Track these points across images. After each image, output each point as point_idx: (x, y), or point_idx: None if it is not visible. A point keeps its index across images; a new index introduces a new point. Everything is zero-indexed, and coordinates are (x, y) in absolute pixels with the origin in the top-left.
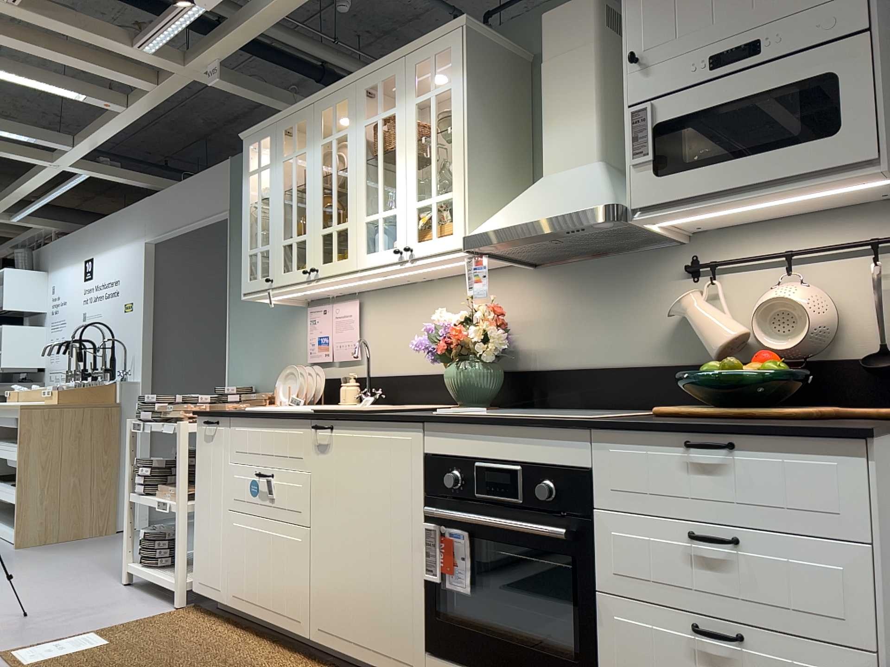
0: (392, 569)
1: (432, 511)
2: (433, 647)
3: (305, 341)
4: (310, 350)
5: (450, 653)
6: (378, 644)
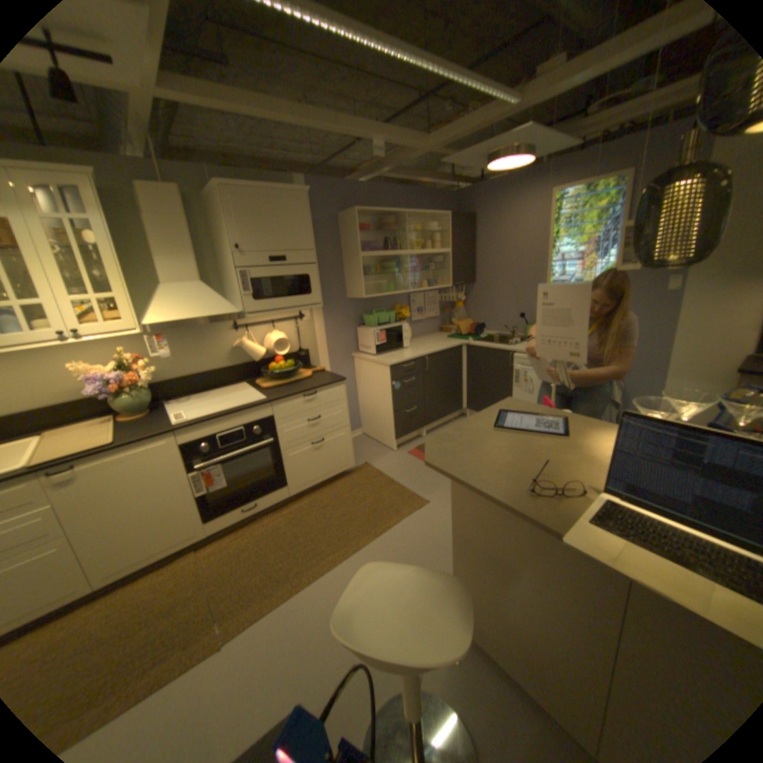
0: (168, 509)
1: (191, 469)
2: (207, 520)
3: None
4: None
5: (218, 515)
6: (166, 547)
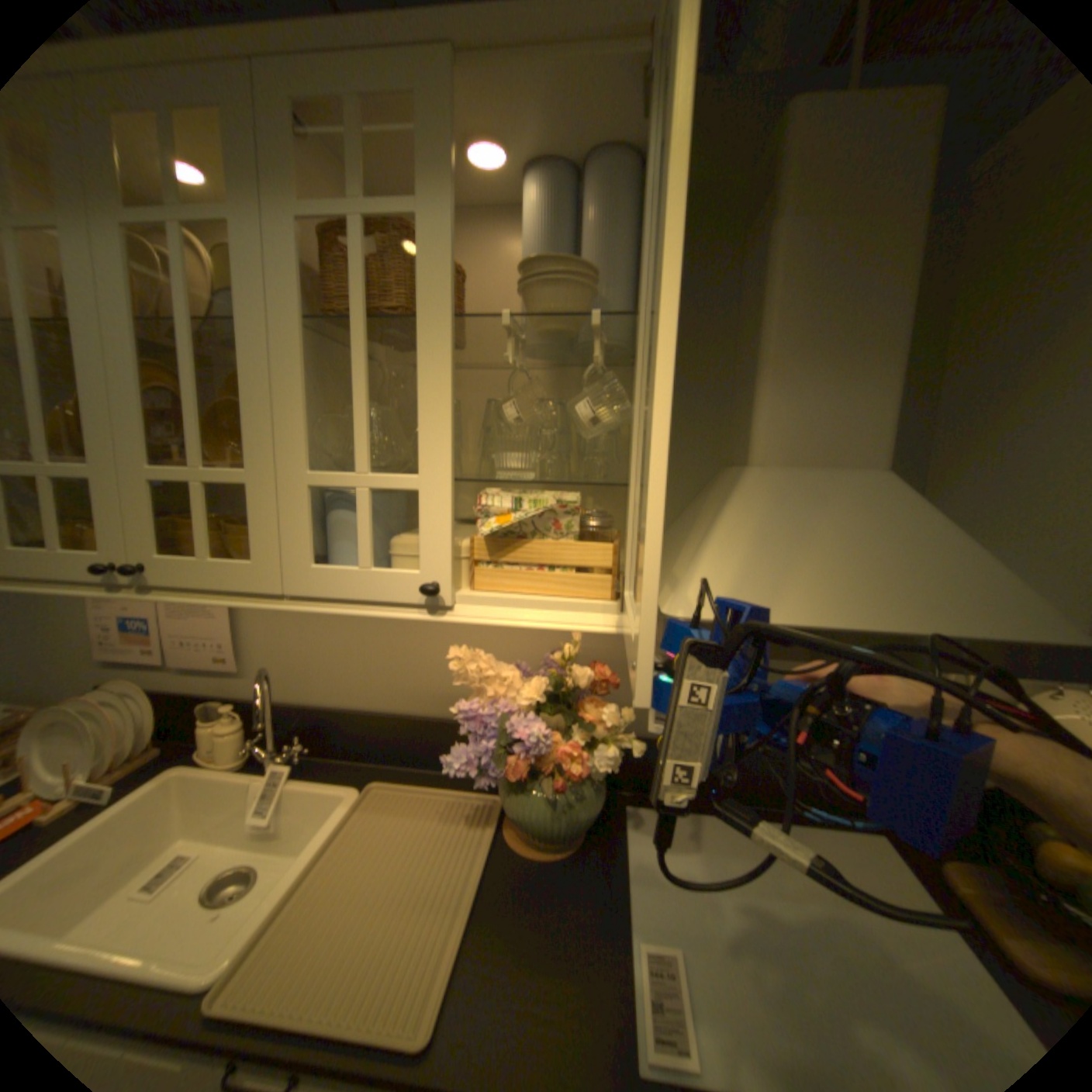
0: None
1: None
2: None
3: (85, 616)
4: (102, 640)
5: None
6: None
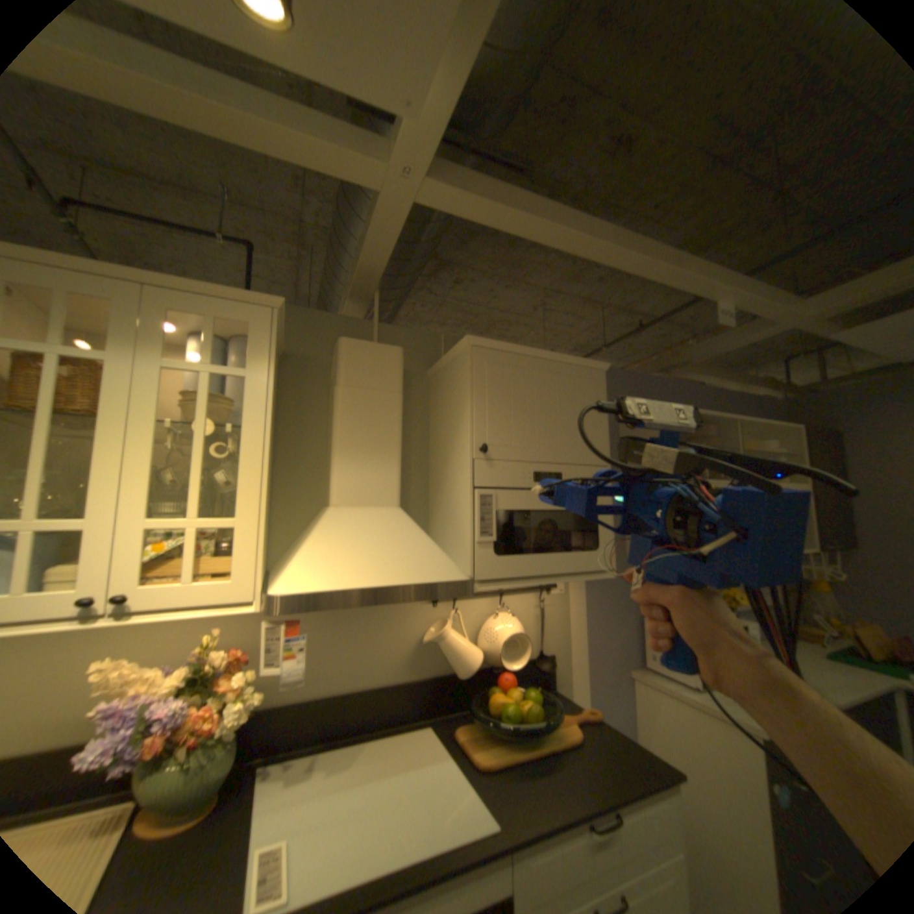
0: None
1: None
2: None
3: None
4: None
5: None
6: None
